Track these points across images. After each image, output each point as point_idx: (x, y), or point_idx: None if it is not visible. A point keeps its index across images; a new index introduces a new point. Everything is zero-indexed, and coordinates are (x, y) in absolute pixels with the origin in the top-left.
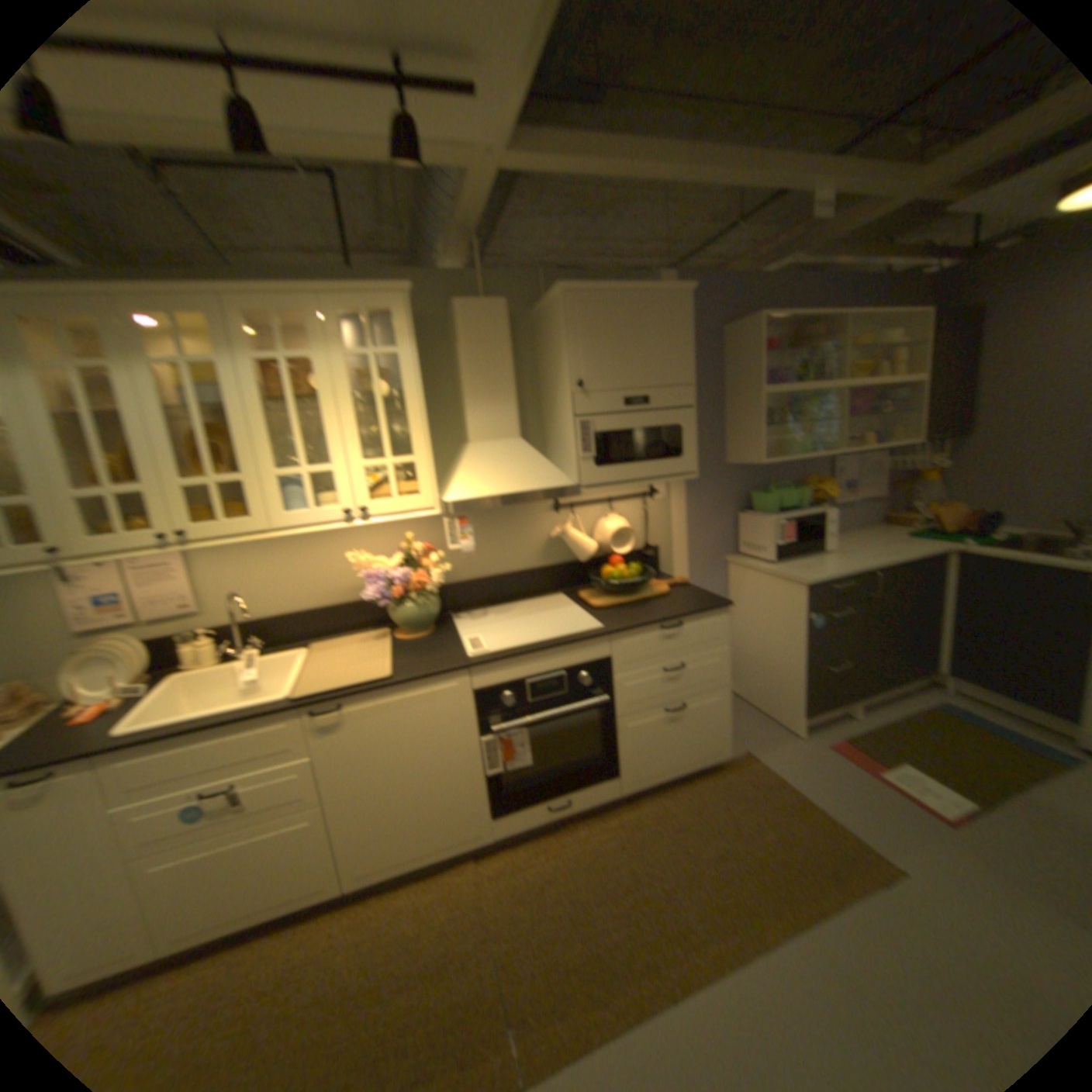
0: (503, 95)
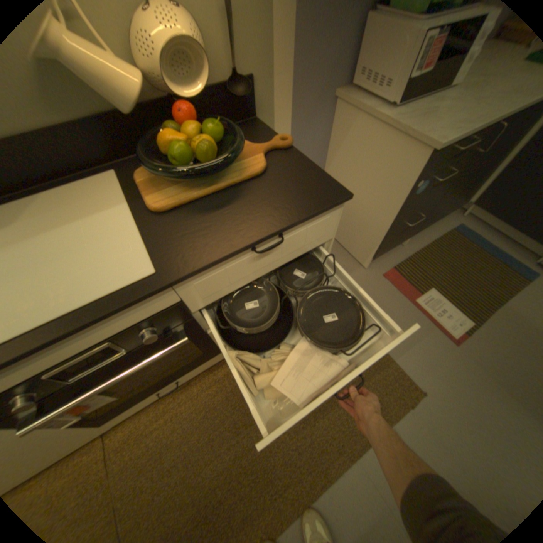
0: None
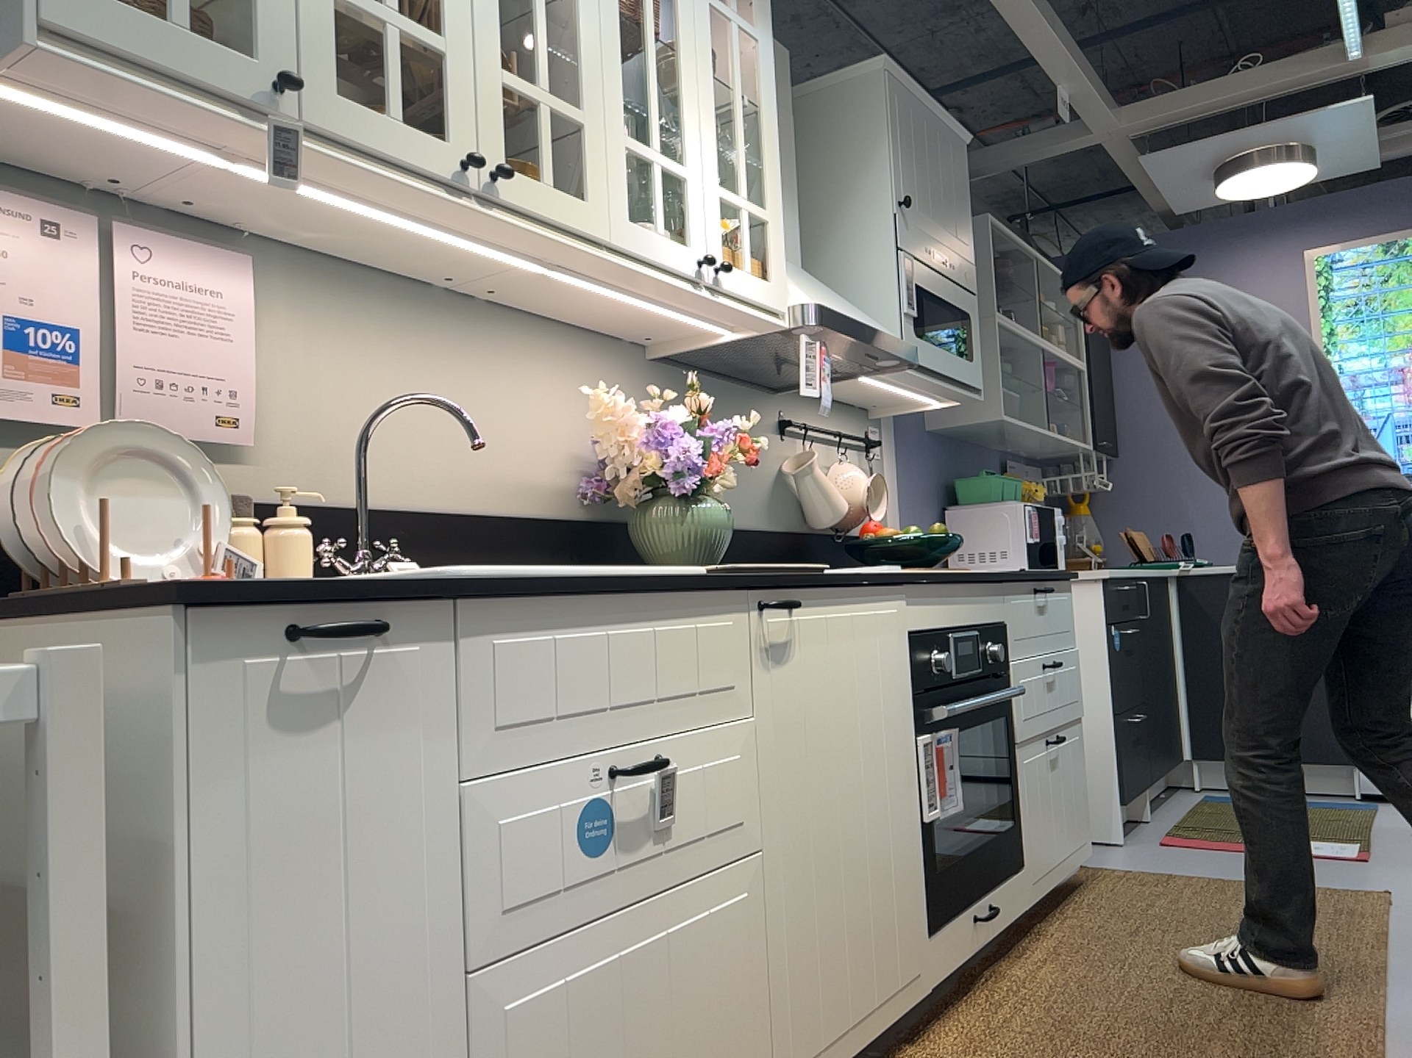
0: None
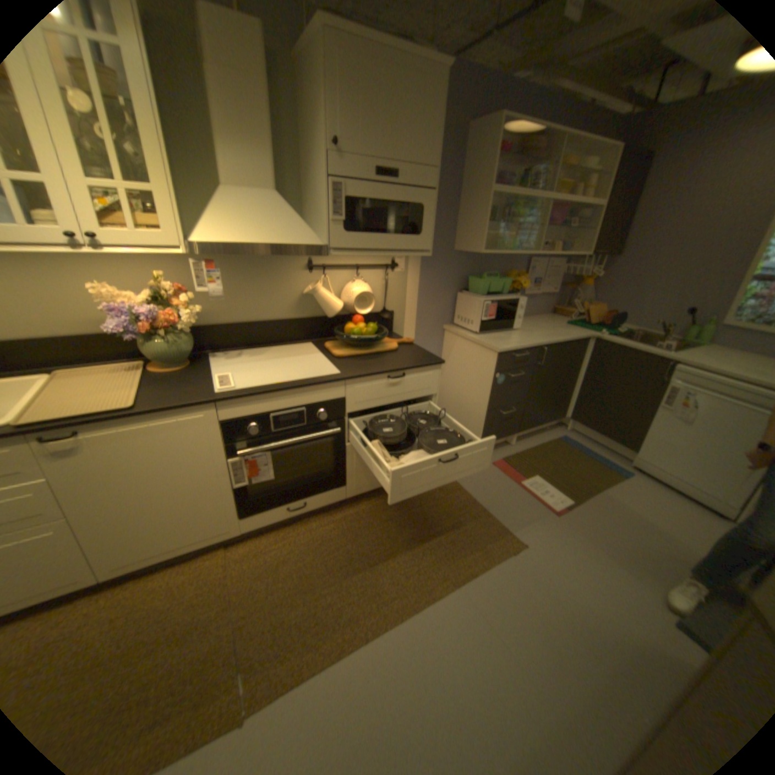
0: None
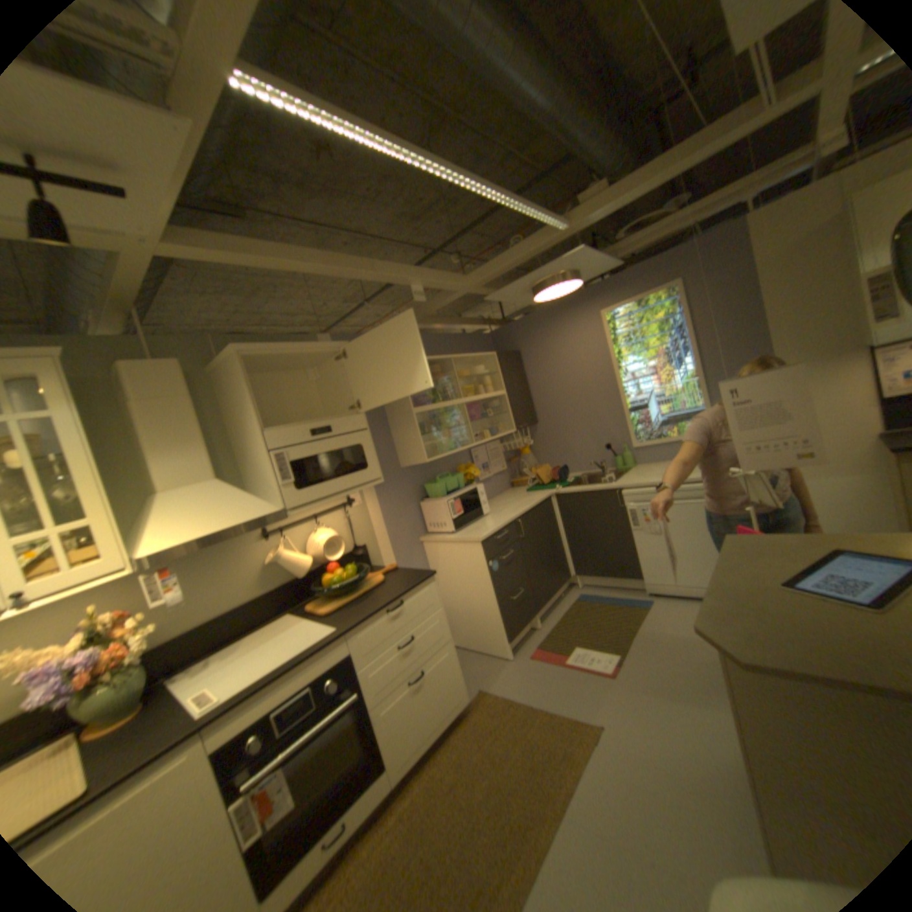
0: (156, 204)
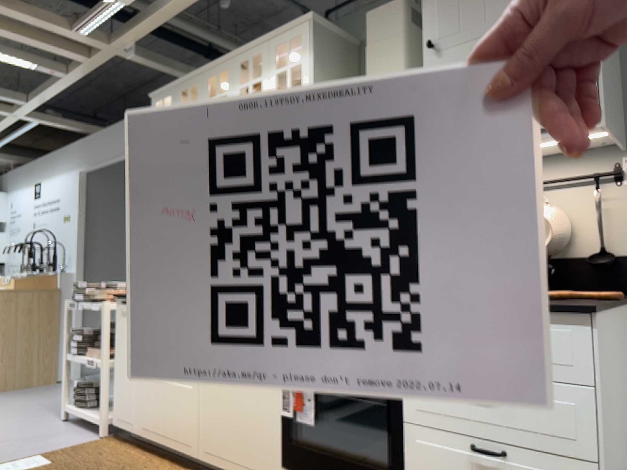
0: None
